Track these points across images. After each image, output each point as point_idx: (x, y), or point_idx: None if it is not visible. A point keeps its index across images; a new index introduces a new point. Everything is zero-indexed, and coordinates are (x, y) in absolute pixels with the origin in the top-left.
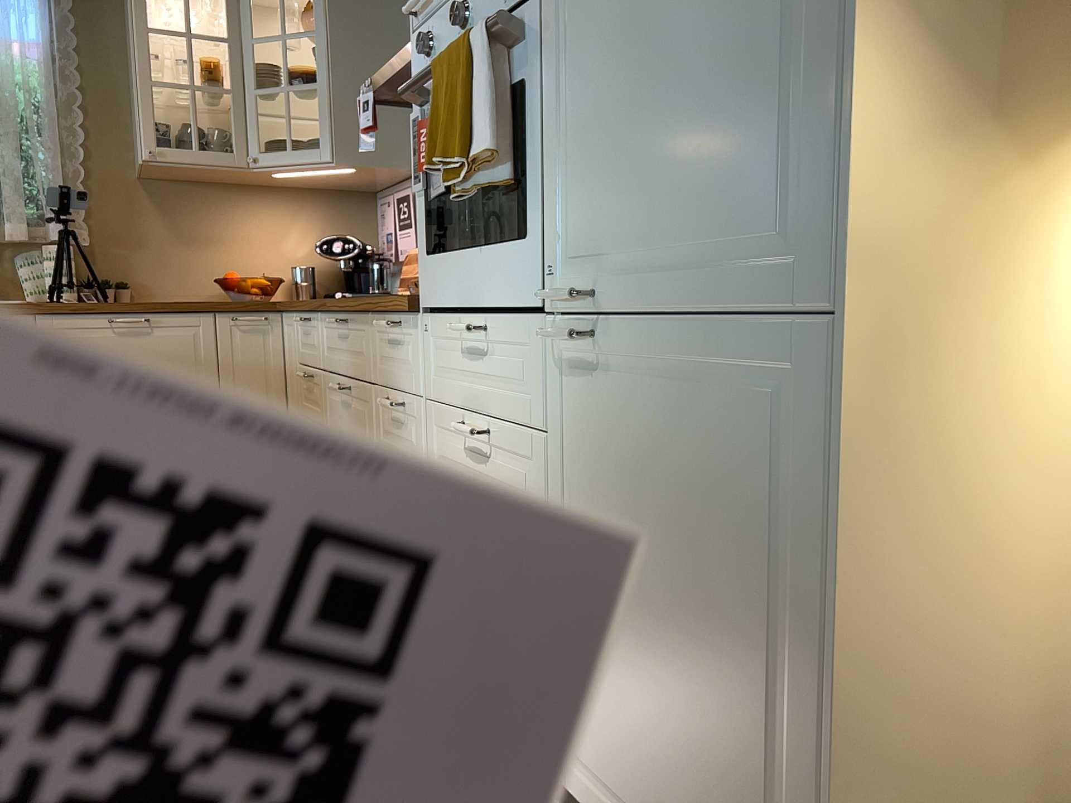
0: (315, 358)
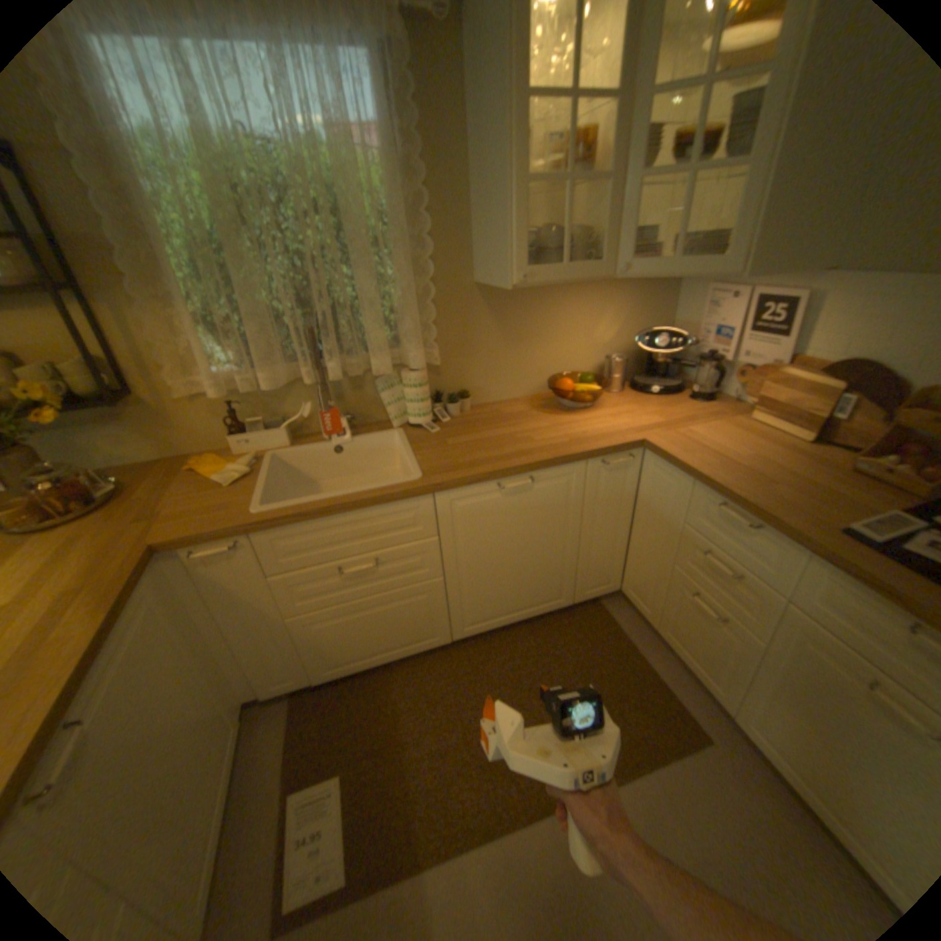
0: (764, 573)
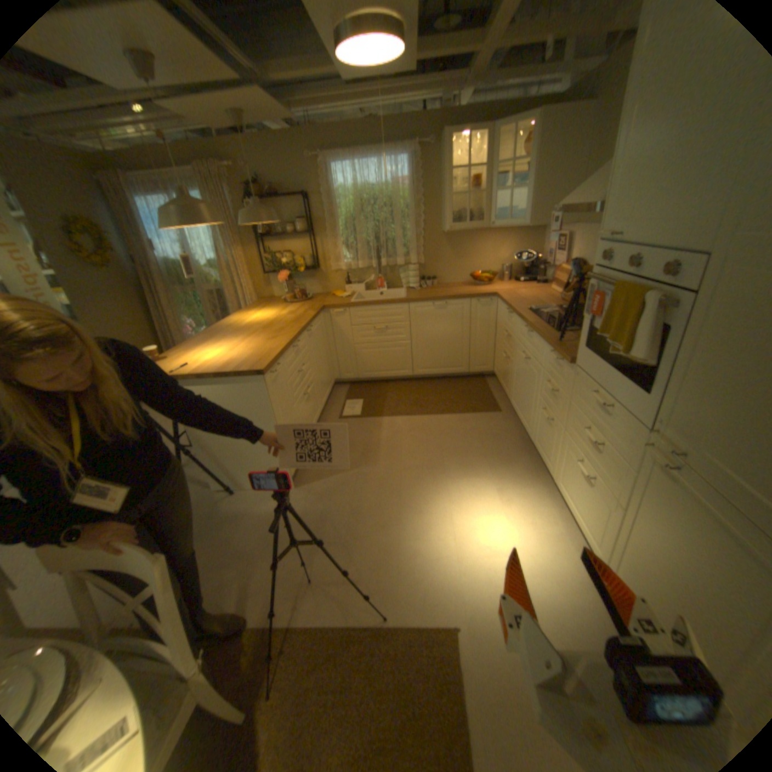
0: (512, 331)
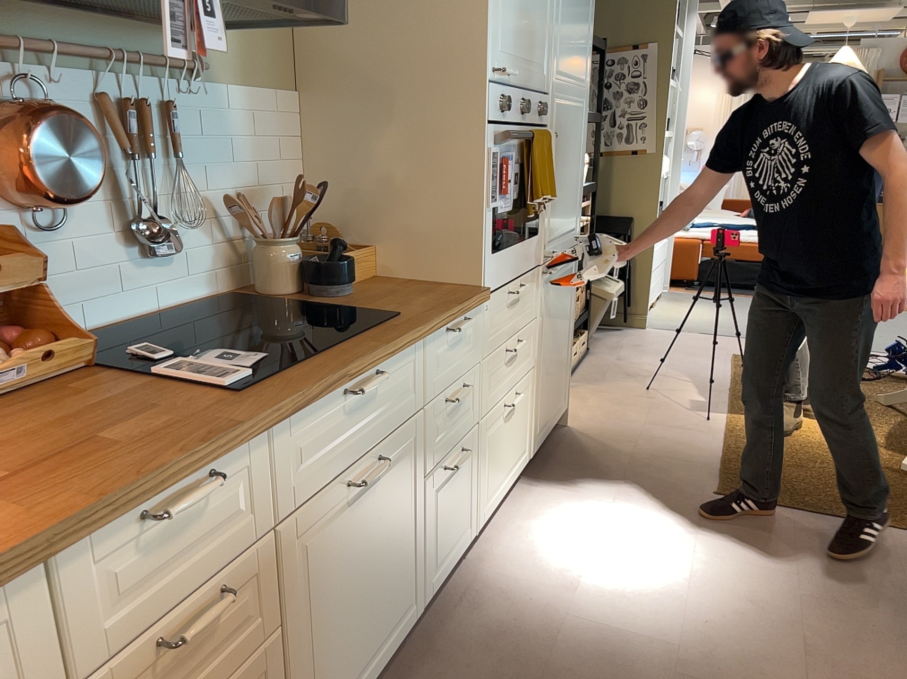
0: (234, 541)
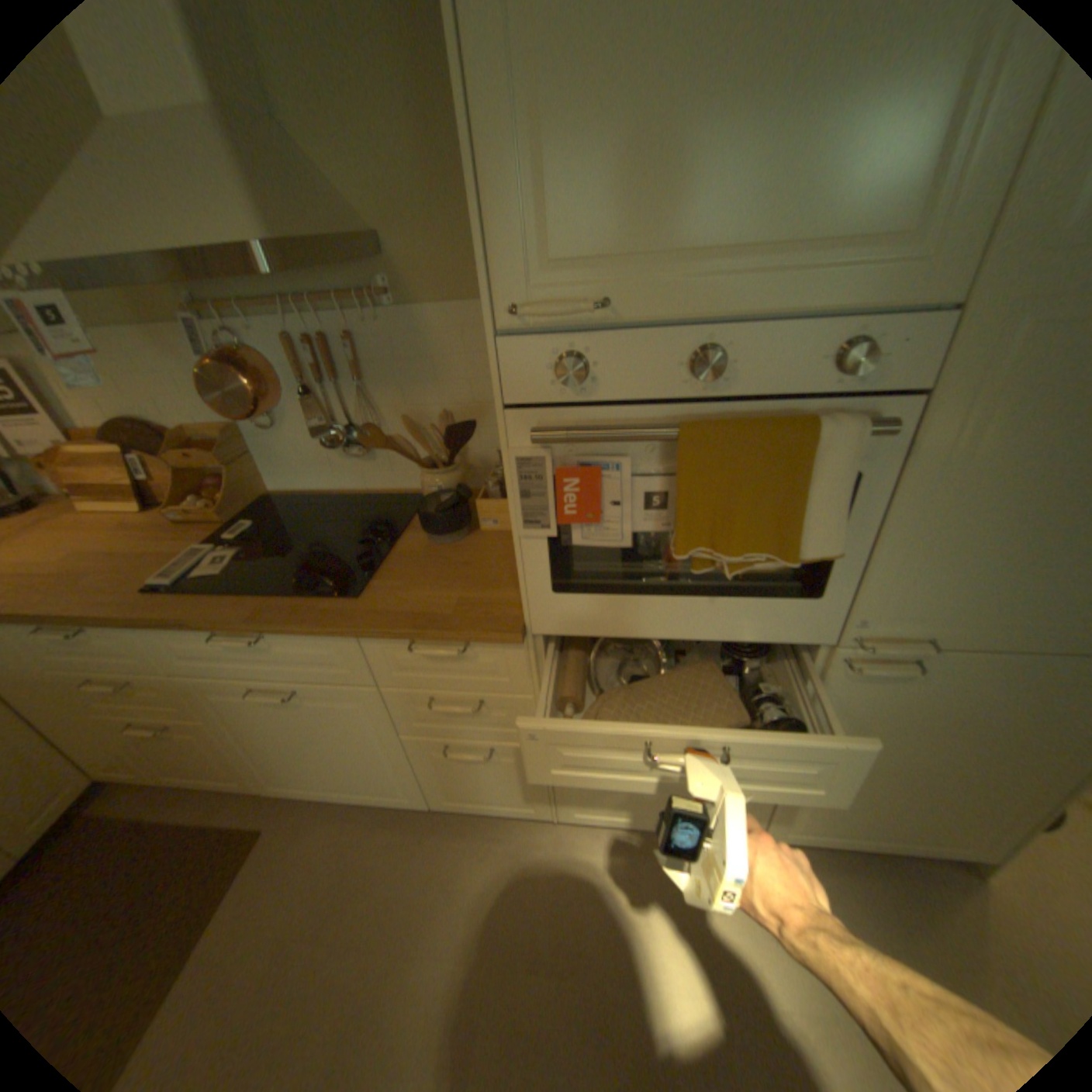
0: (131, 668)
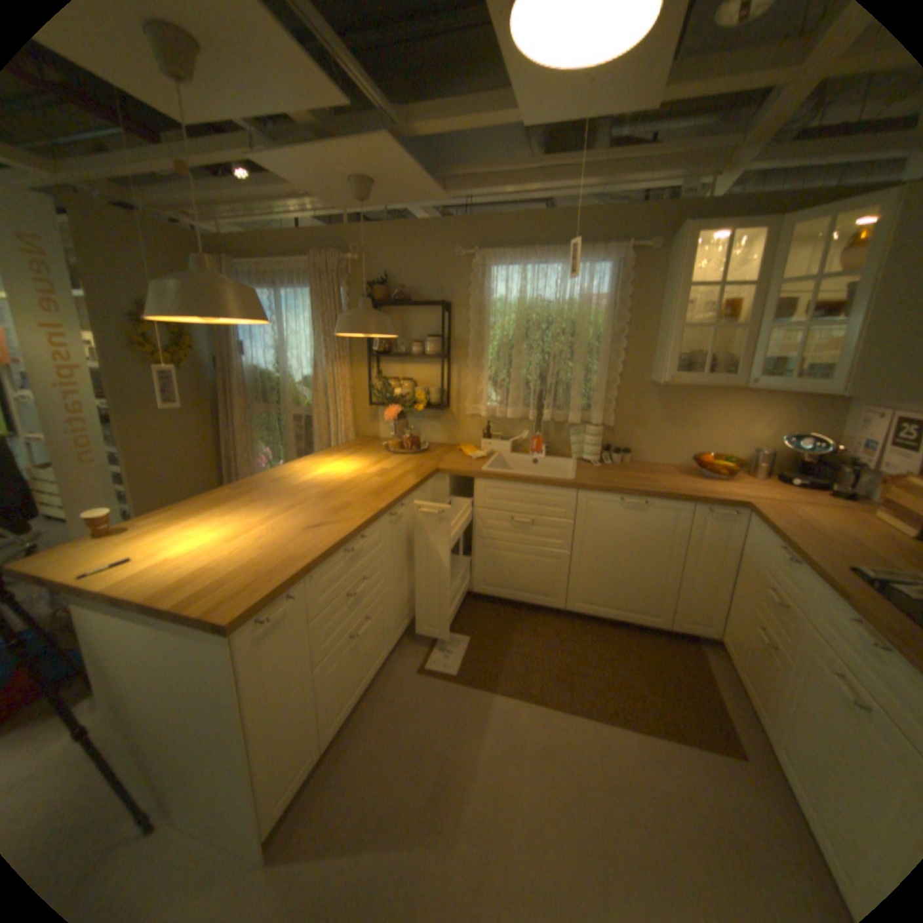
0: (799, 601)
